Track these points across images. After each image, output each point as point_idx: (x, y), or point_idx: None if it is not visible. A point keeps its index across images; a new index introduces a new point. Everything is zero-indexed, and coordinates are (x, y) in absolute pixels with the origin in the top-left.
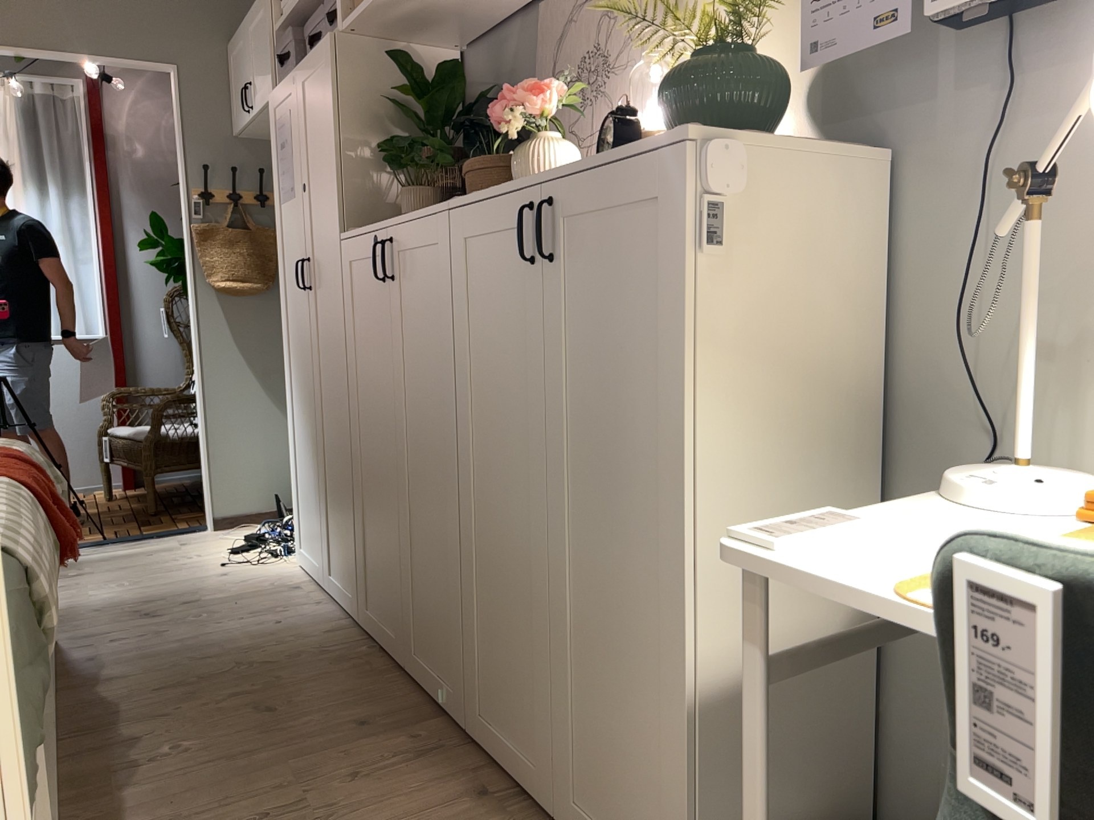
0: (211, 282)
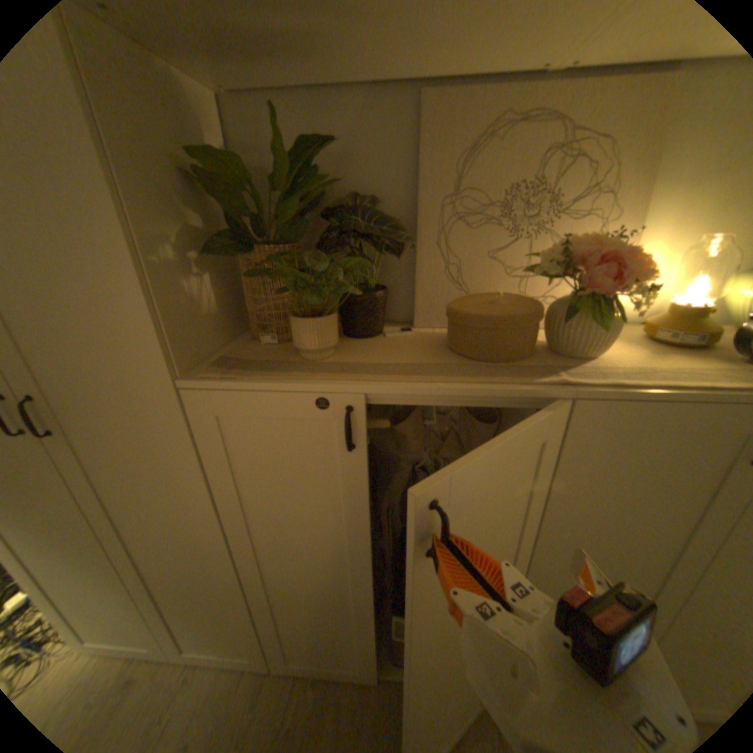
0: None
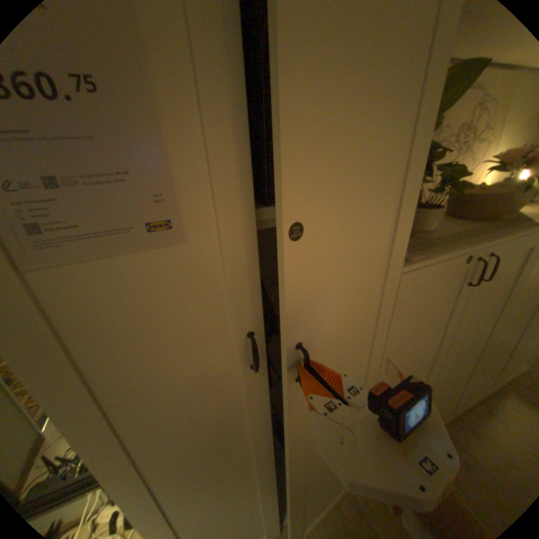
0: None
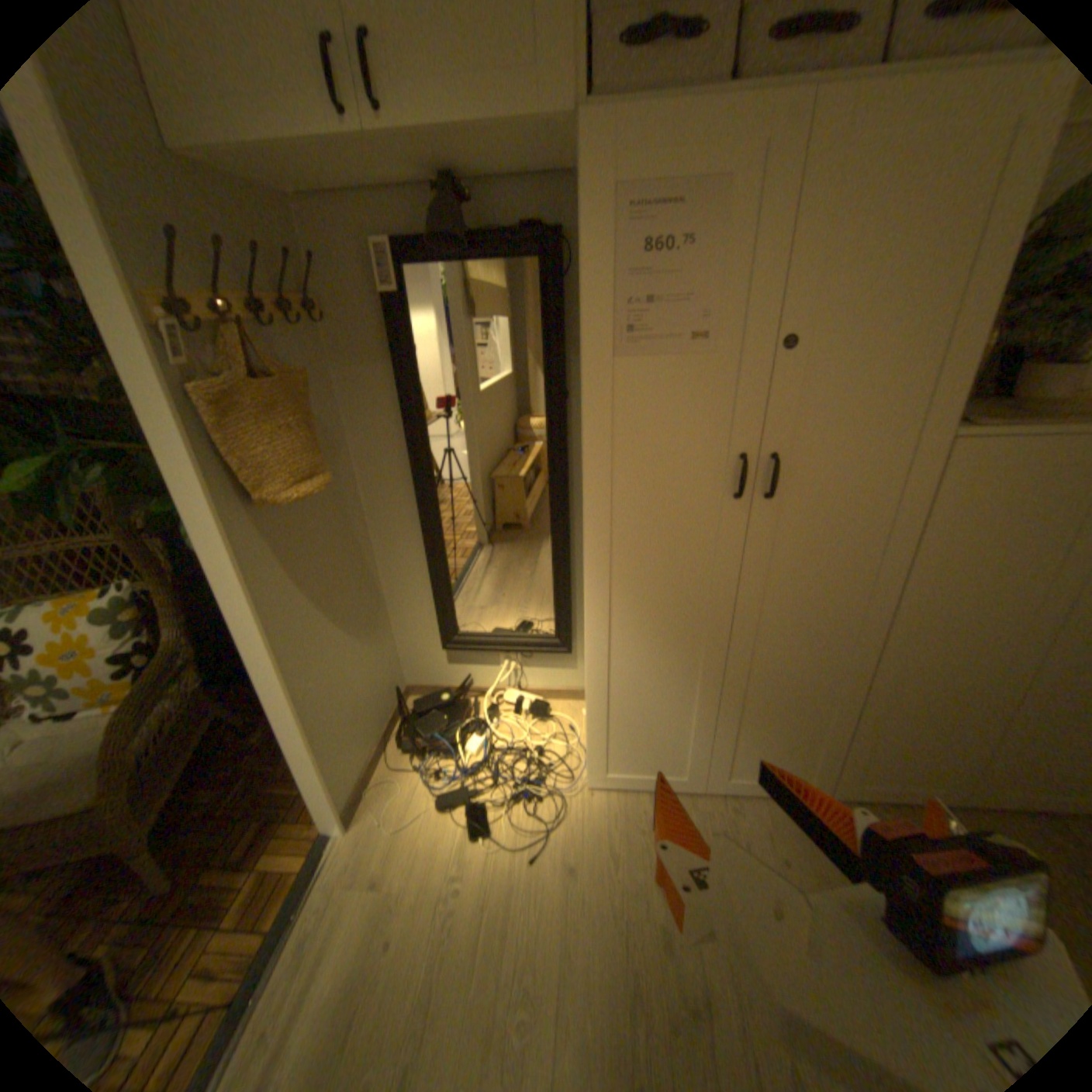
0: (271, 497)
